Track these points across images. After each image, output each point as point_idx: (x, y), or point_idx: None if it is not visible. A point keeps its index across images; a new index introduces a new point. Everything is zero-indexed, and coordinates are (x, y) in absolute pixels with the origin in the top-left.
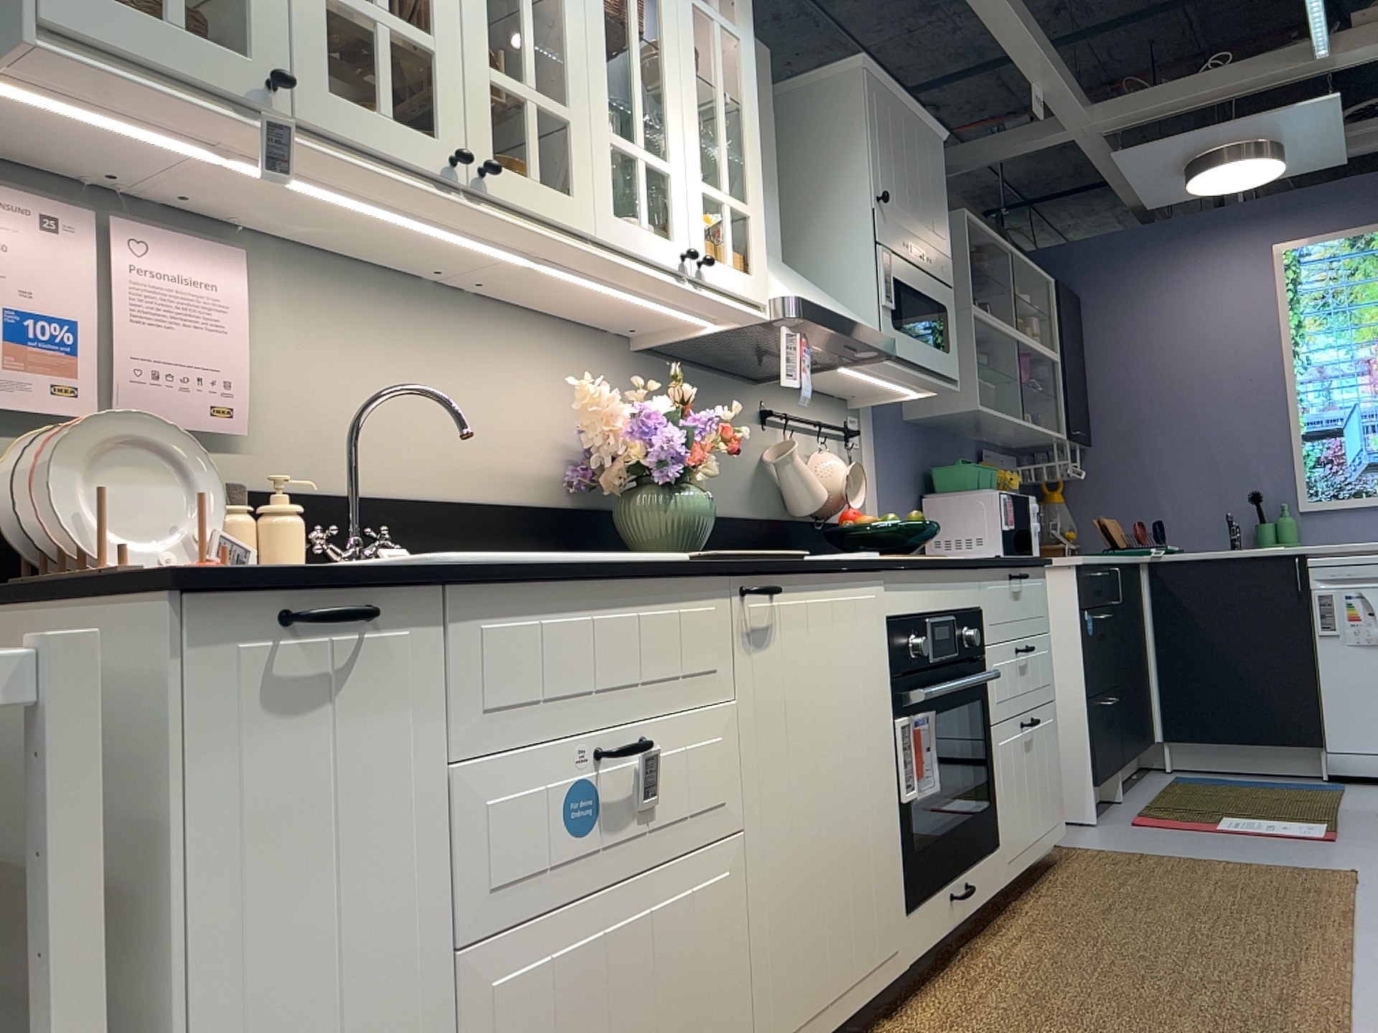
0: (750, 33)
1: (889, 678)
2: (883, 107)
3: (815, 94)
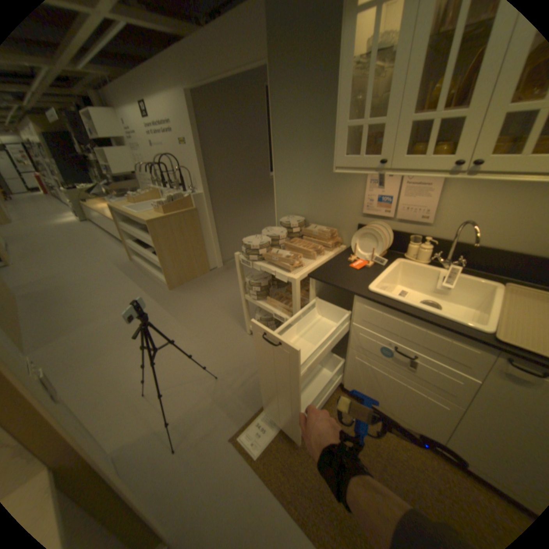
0: None
1: None
2: None
3: None
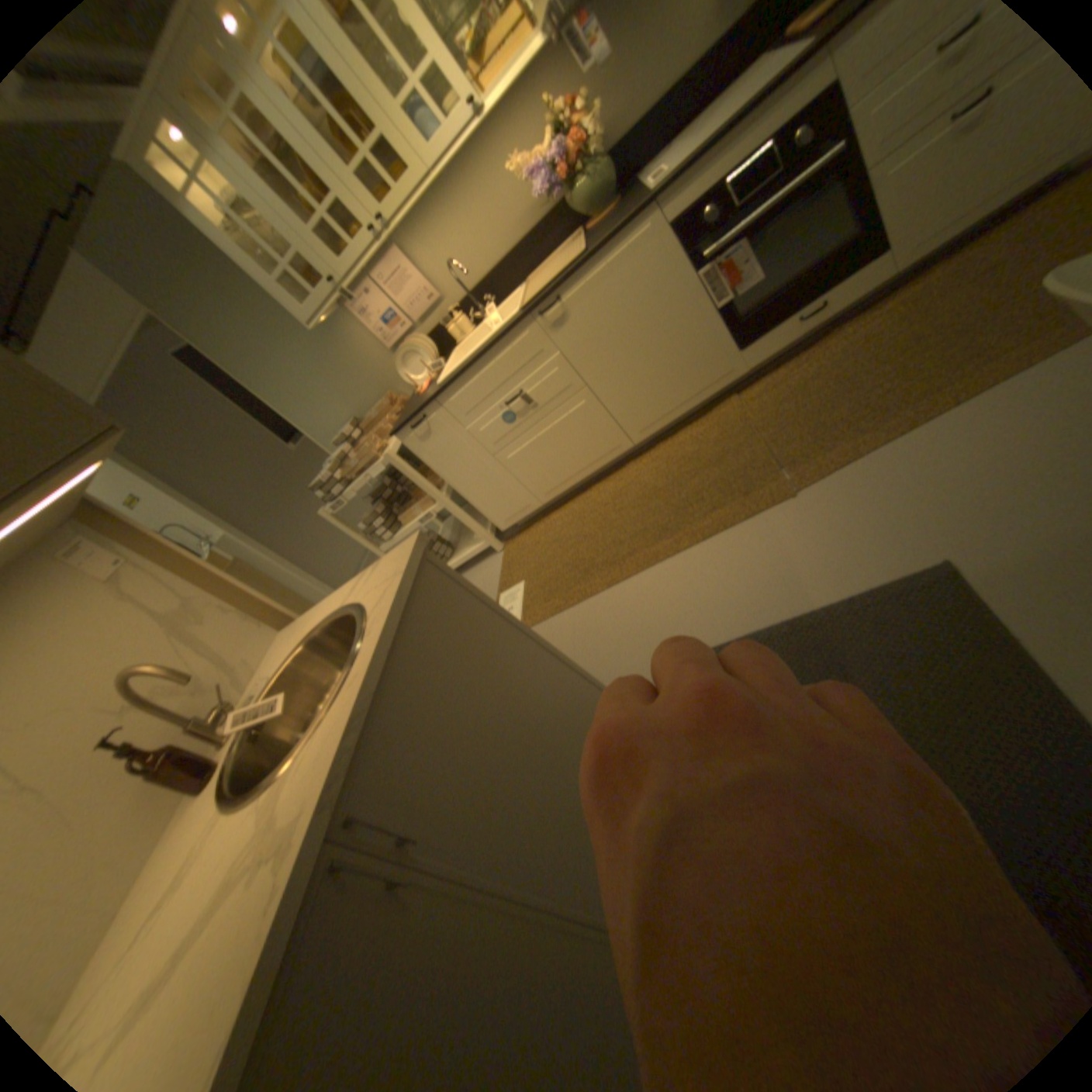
0: None
1: (686, 251)
2: None
3: None
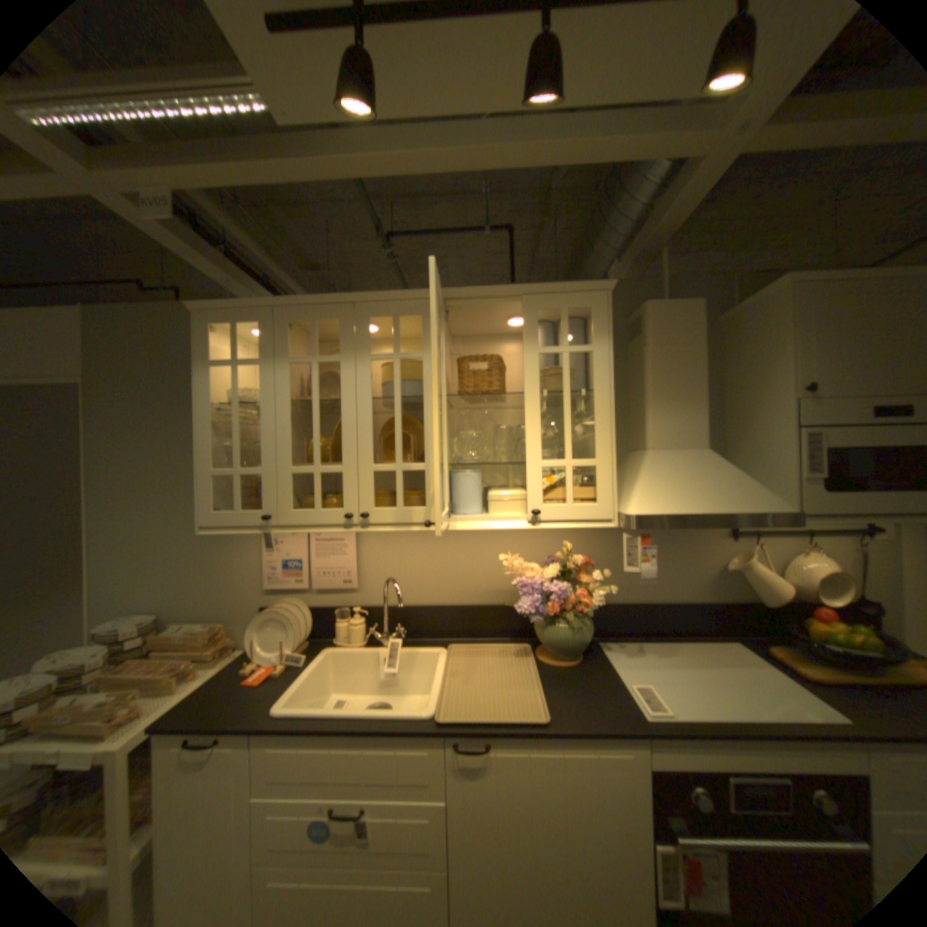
0: (604, 340)
1: (653, 814)
2: (826, 302)
3: (761, 307)
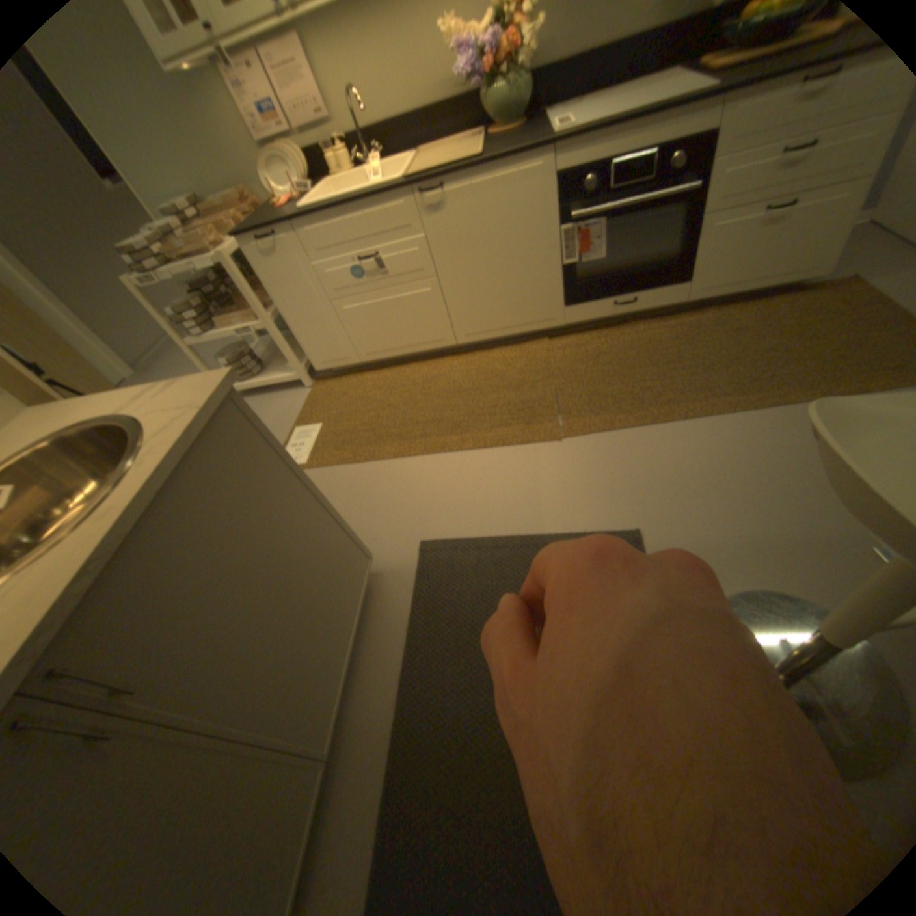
0: None
1: (559, 202)
2: None
3: None
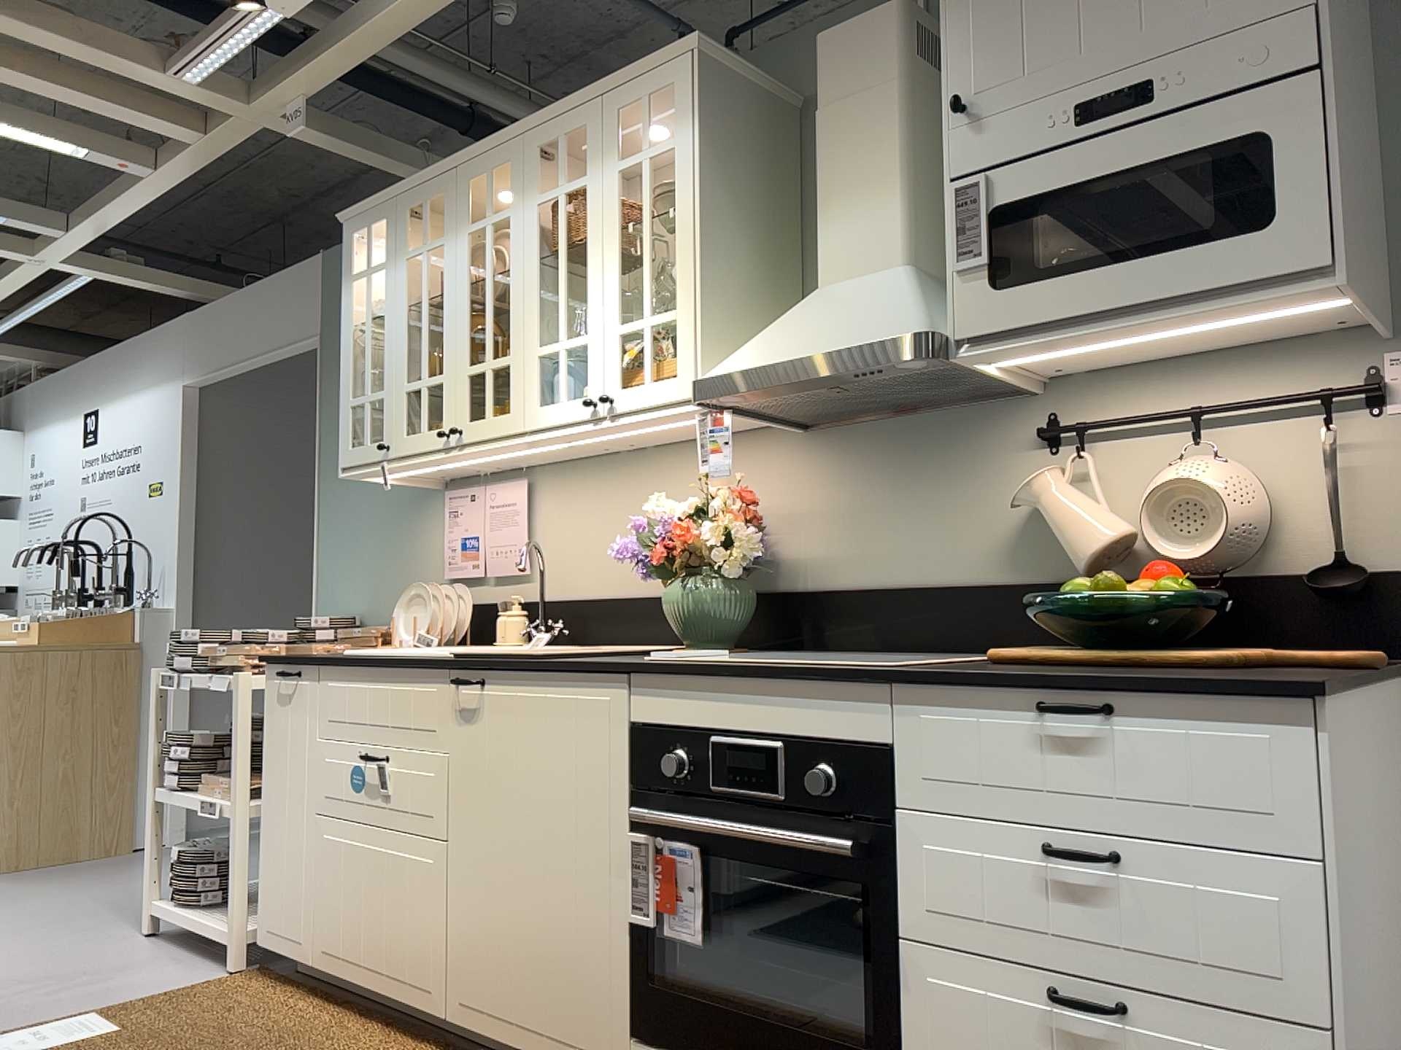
0: (685, 127)
1: (633, 787)
2: None
3: None
